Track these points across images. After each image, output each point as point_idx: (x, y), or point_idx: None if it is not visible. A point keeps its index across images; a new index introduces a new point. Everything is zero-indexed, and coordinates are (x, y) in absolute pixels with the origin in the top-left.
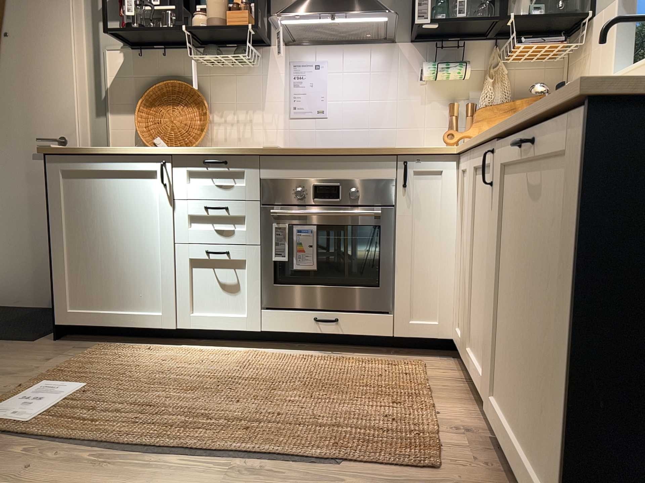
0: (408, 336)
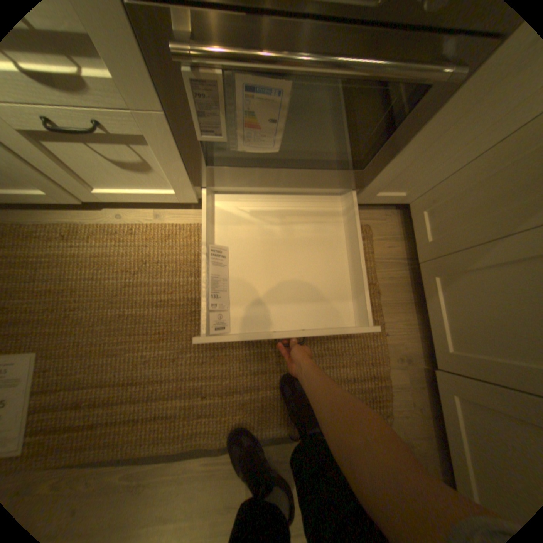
0: (366, 201)
